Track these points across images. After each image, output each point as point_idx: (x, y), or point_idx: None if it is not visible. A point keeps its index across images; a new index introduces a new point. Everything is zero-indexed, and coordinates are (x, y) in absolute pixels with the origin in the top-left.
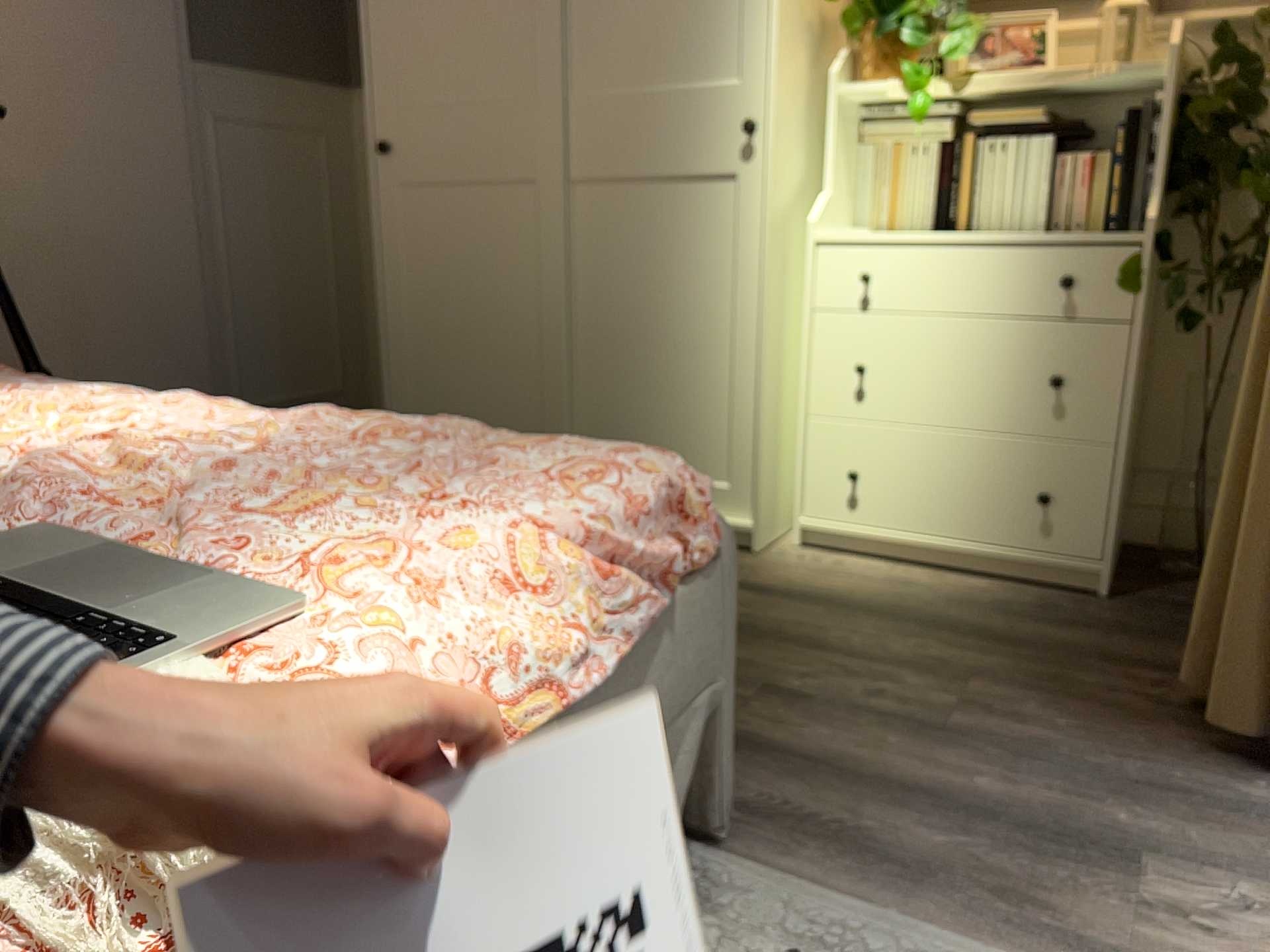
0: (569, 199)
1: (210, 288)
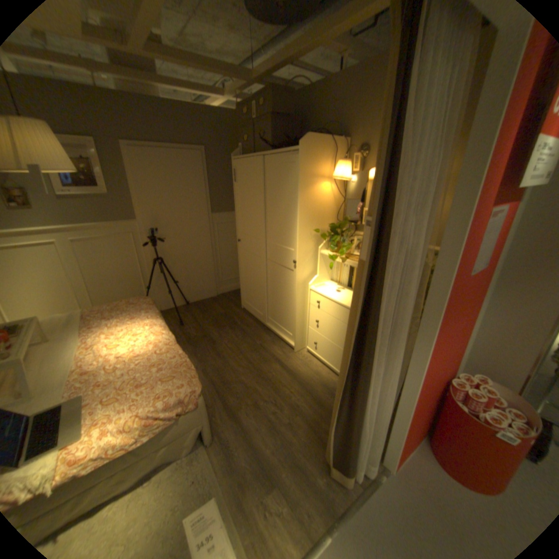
0: (267, 263)
1: (214, 258)
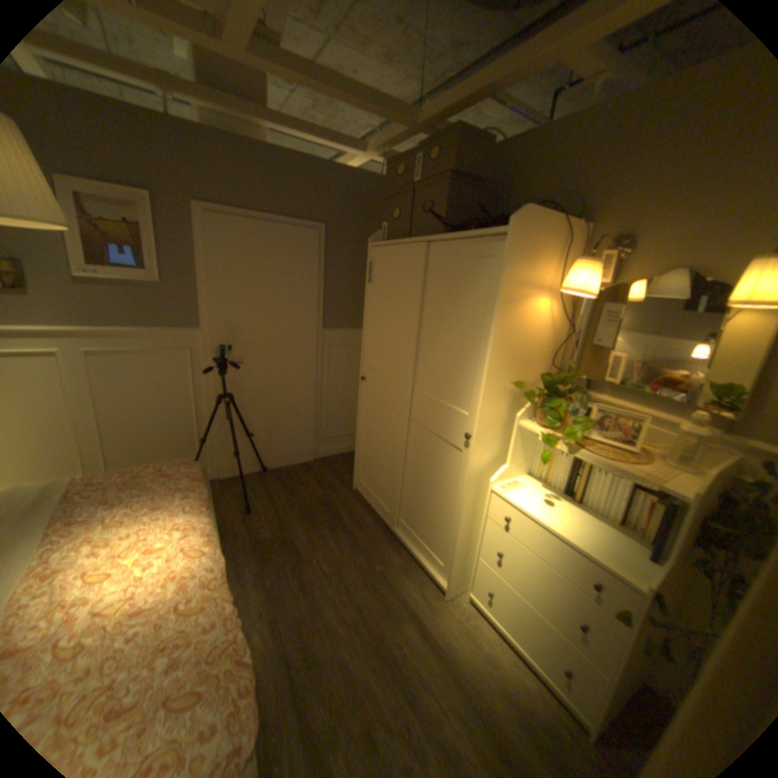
0: (409, 425)
1: (317, 400)
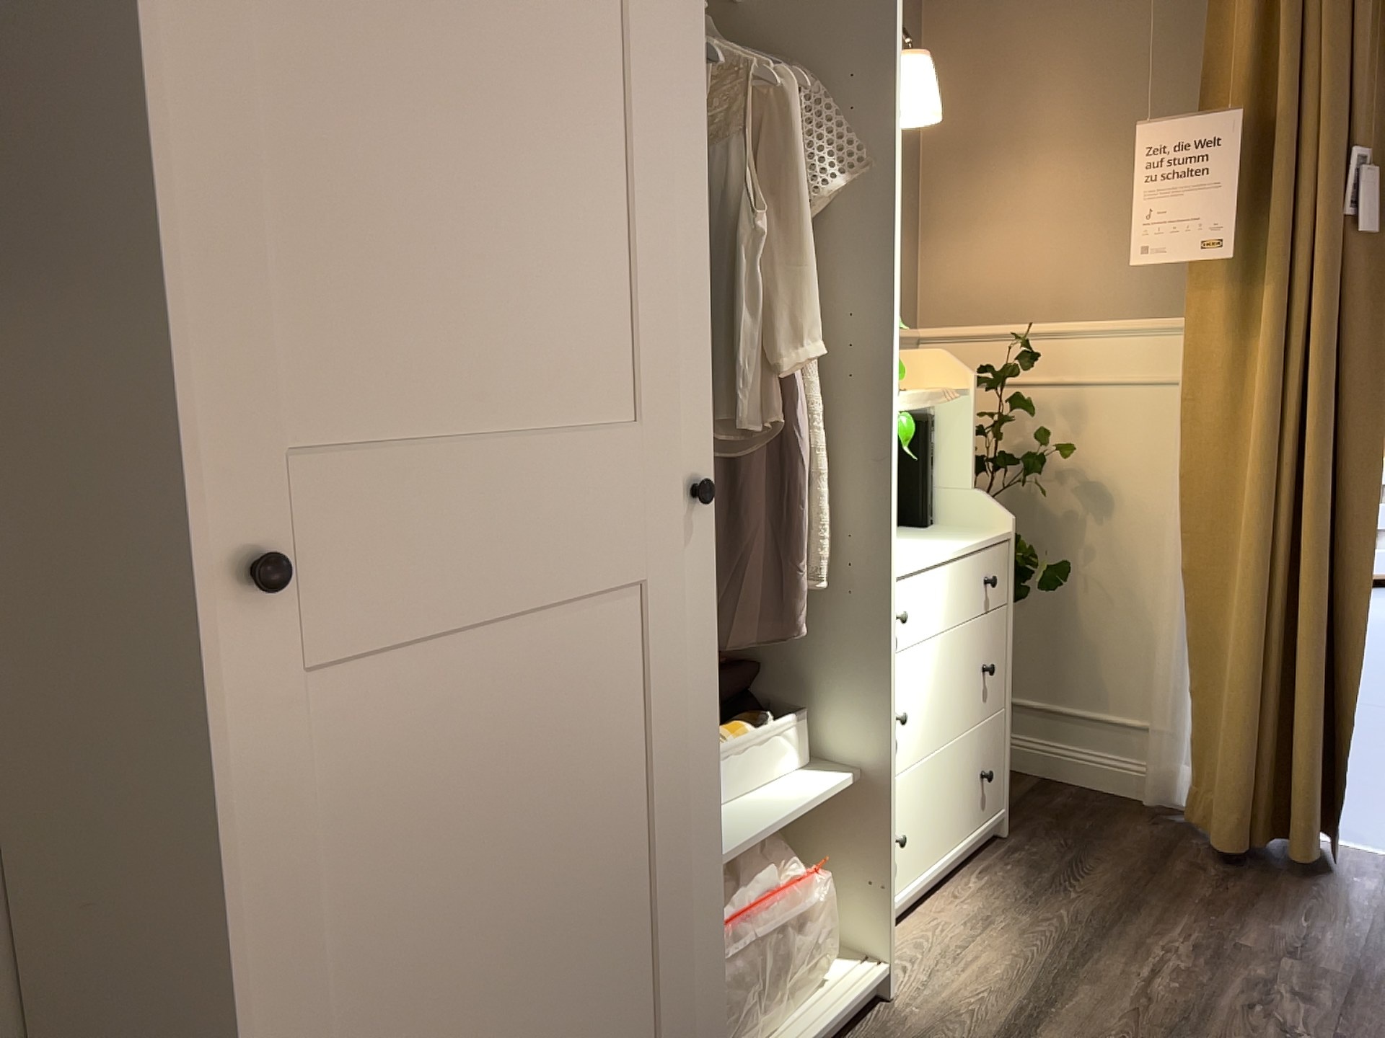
0: (680, 599)
1: None
